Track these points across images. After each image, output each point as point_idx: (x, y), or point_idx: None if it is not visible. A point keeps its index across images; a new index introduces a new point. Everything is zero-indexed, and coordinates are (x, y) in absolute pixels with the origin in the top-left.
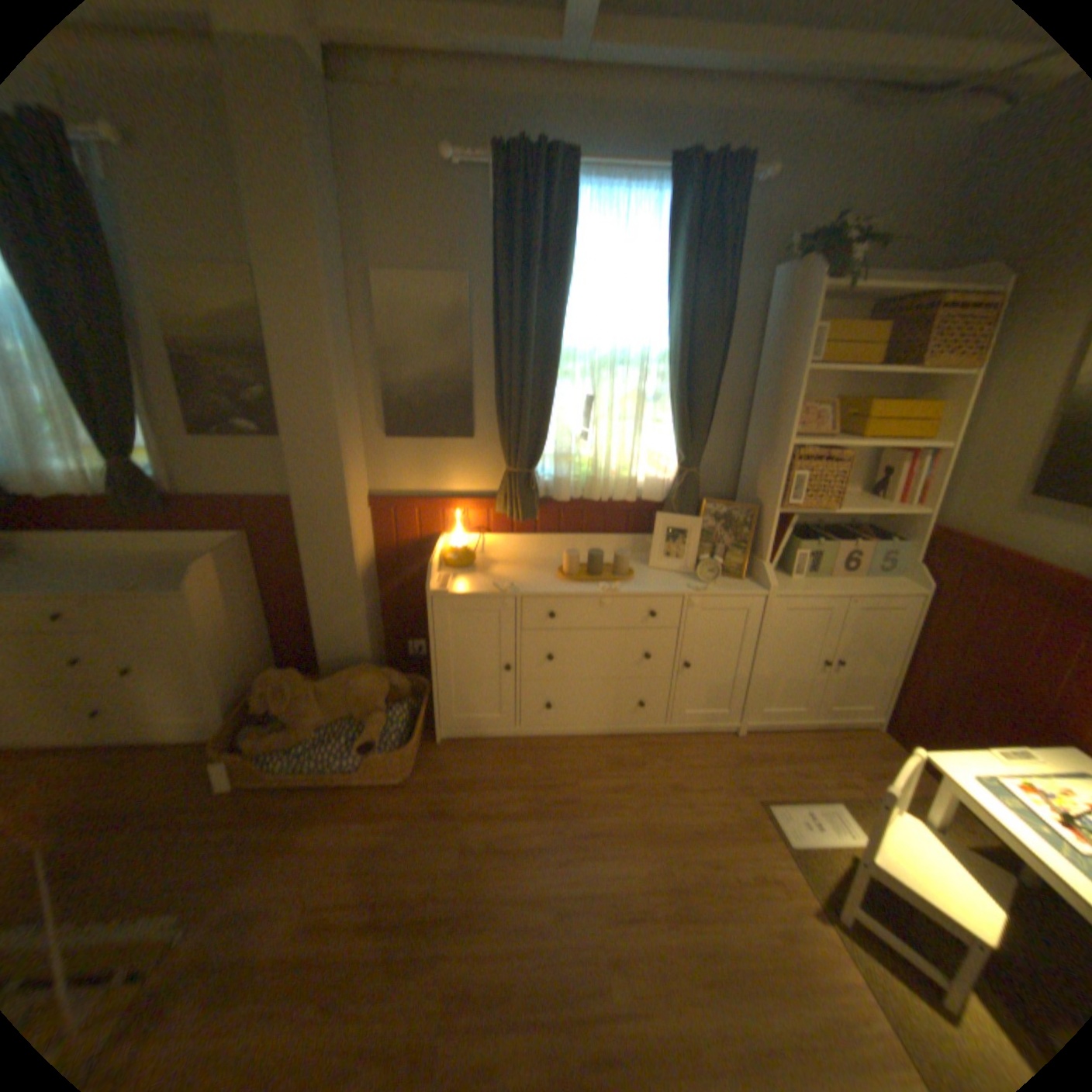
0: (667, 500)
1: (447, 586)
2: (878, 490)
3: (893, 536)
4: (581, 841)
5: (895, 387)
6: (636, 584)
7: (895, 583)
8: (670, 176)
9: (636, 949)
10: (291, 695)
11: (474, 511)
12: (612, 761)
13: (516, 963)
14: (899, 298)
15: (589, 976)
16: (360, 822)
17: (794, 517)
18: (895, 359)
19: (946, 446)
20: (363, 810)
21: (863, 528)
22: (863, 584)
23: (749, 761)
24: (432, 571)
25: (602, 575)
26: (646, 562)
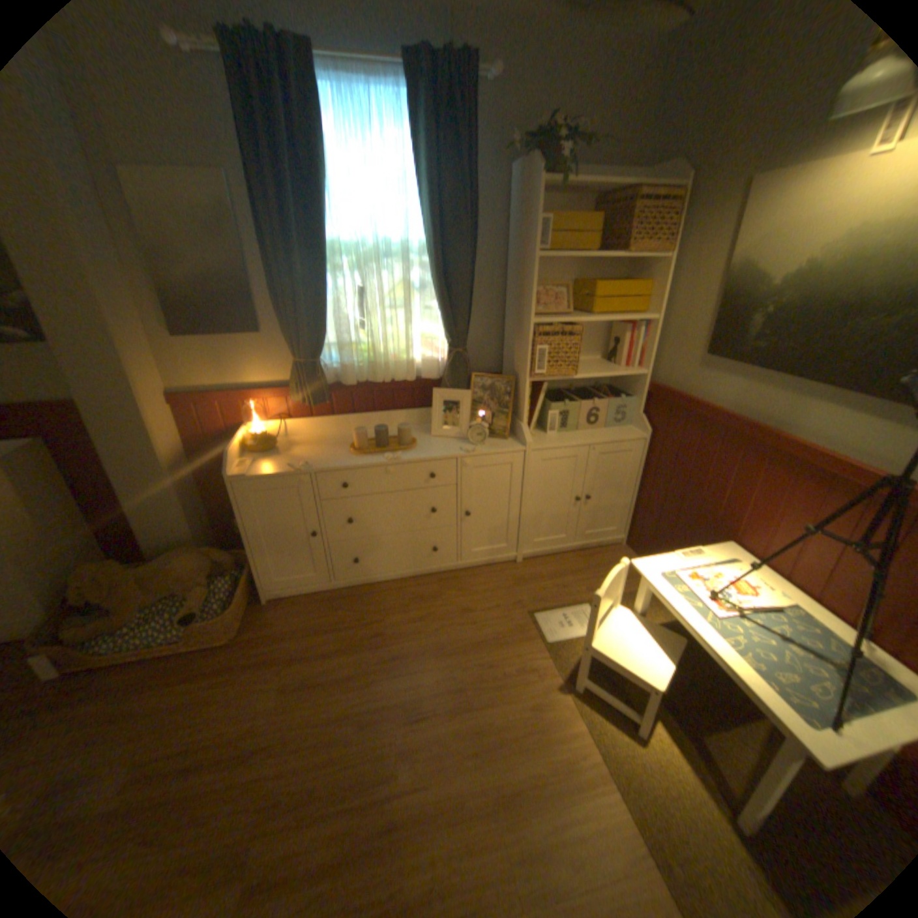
0: (443, 376)
1: (245, 469)
2: (612, 356)
3: (624, 393)
4: (382, 664)
5: (619, 269)
6: (418, 451)
7: (624, 430)
8: (406, 71)
9: (420, 739)
10: (110, 581)
11: (272, 399)
12: (413, 596)
13: (321, 769)
14: (612, 191)
15: (380, 767)
16: (188, 680)
17: (544, 383)
18: (612, 245)
19: (653, 317)
20: (192, 670)
21: (603, 388)
22: (600, 433)
23: (522, 581)
24: (232, 457)
25: (390, 445)
26: (431, 431)
